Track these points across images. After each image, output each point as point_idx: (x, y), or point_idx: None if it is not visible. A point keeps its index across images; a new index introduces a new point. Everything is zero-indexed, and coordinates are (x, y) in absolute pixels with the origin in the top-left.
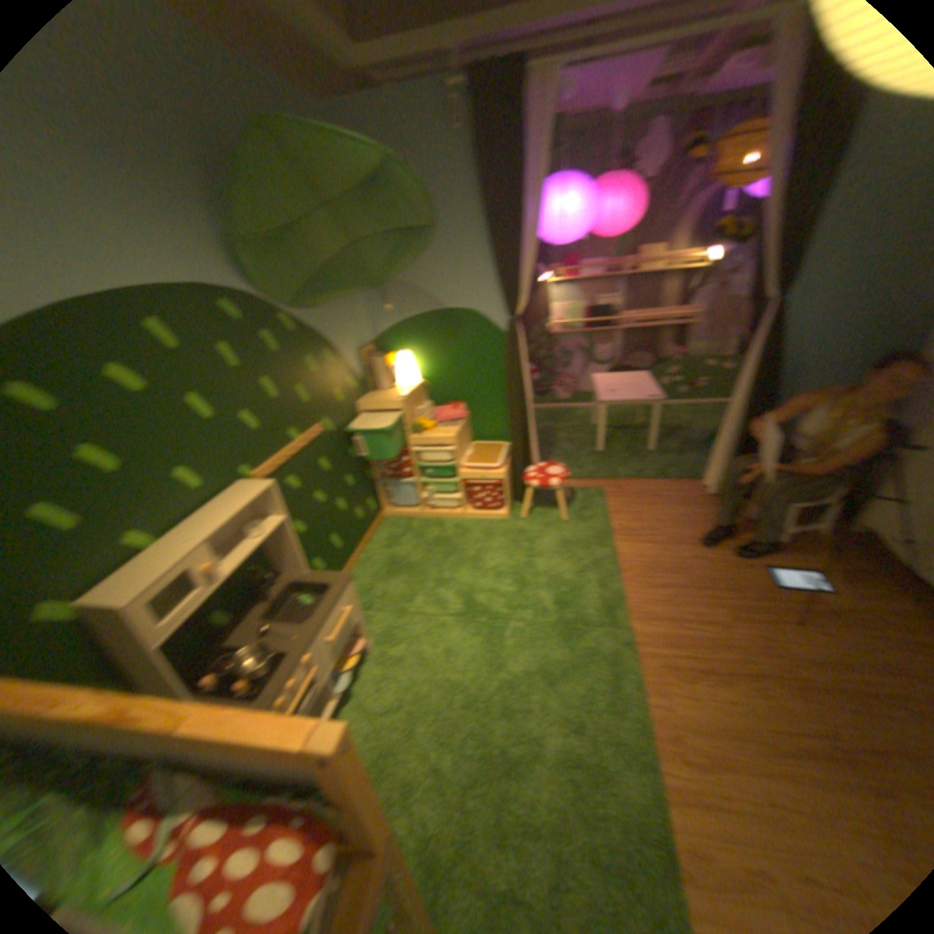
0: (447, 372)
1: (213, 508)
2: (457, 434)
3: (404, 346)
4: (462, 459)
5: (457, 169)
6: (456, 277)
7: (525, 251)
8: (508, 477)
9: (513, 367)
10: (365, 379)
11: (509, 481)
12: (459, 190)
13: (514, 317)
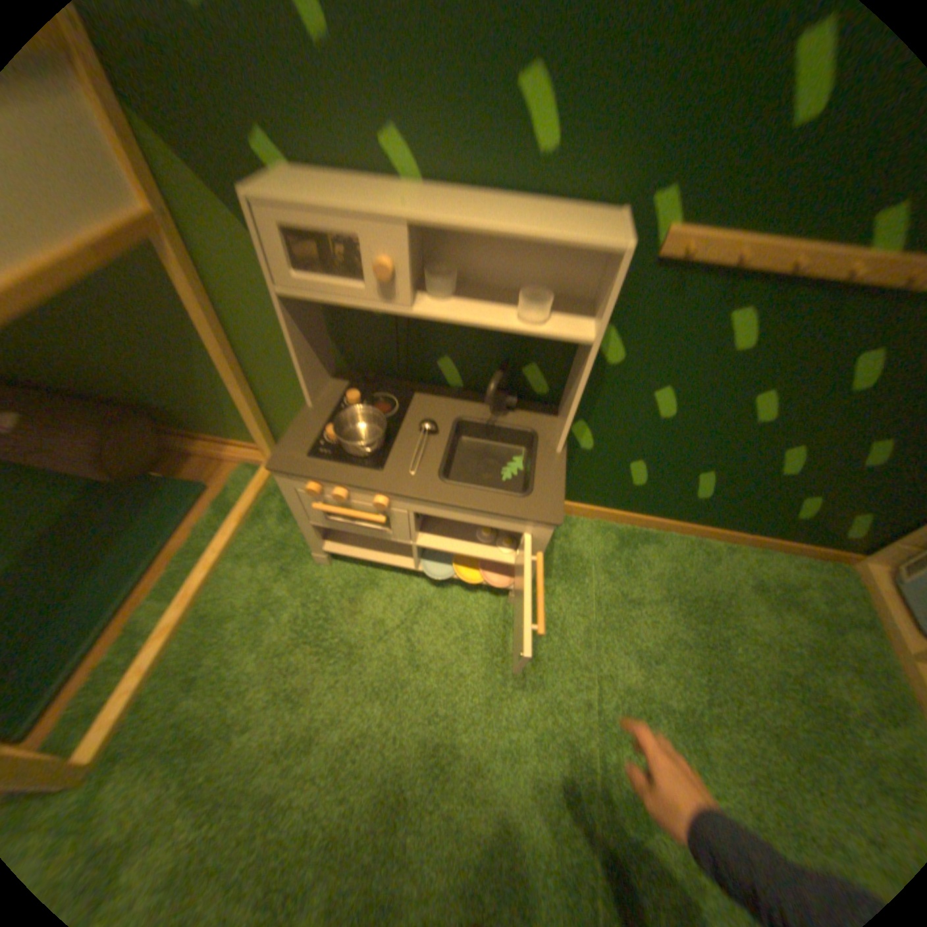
0: None
1: (514, 206)
2: None
3: None
4: None
5: None
6: None
7: None
8: None
9: None
10: None
11: None
12: None
13: None
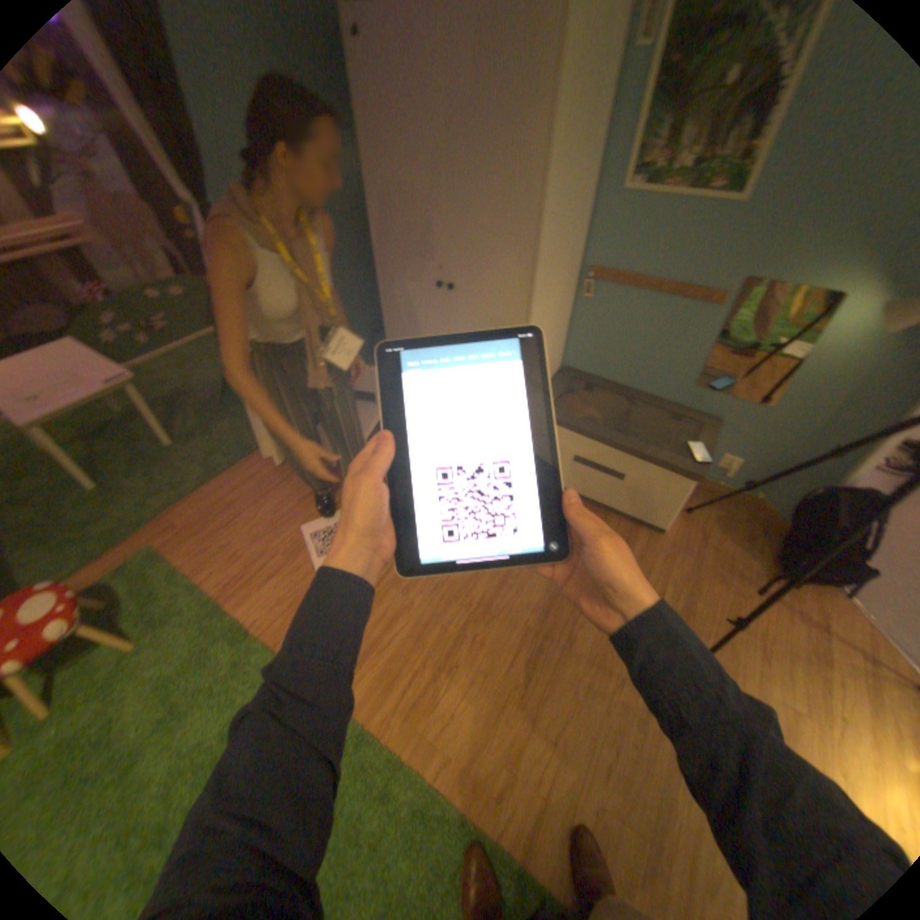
0: None
1: None
2: None
3: None
4: None
5: None
6: None
7: None
8: None
9: None
10: None
11: None
12: None
13: None
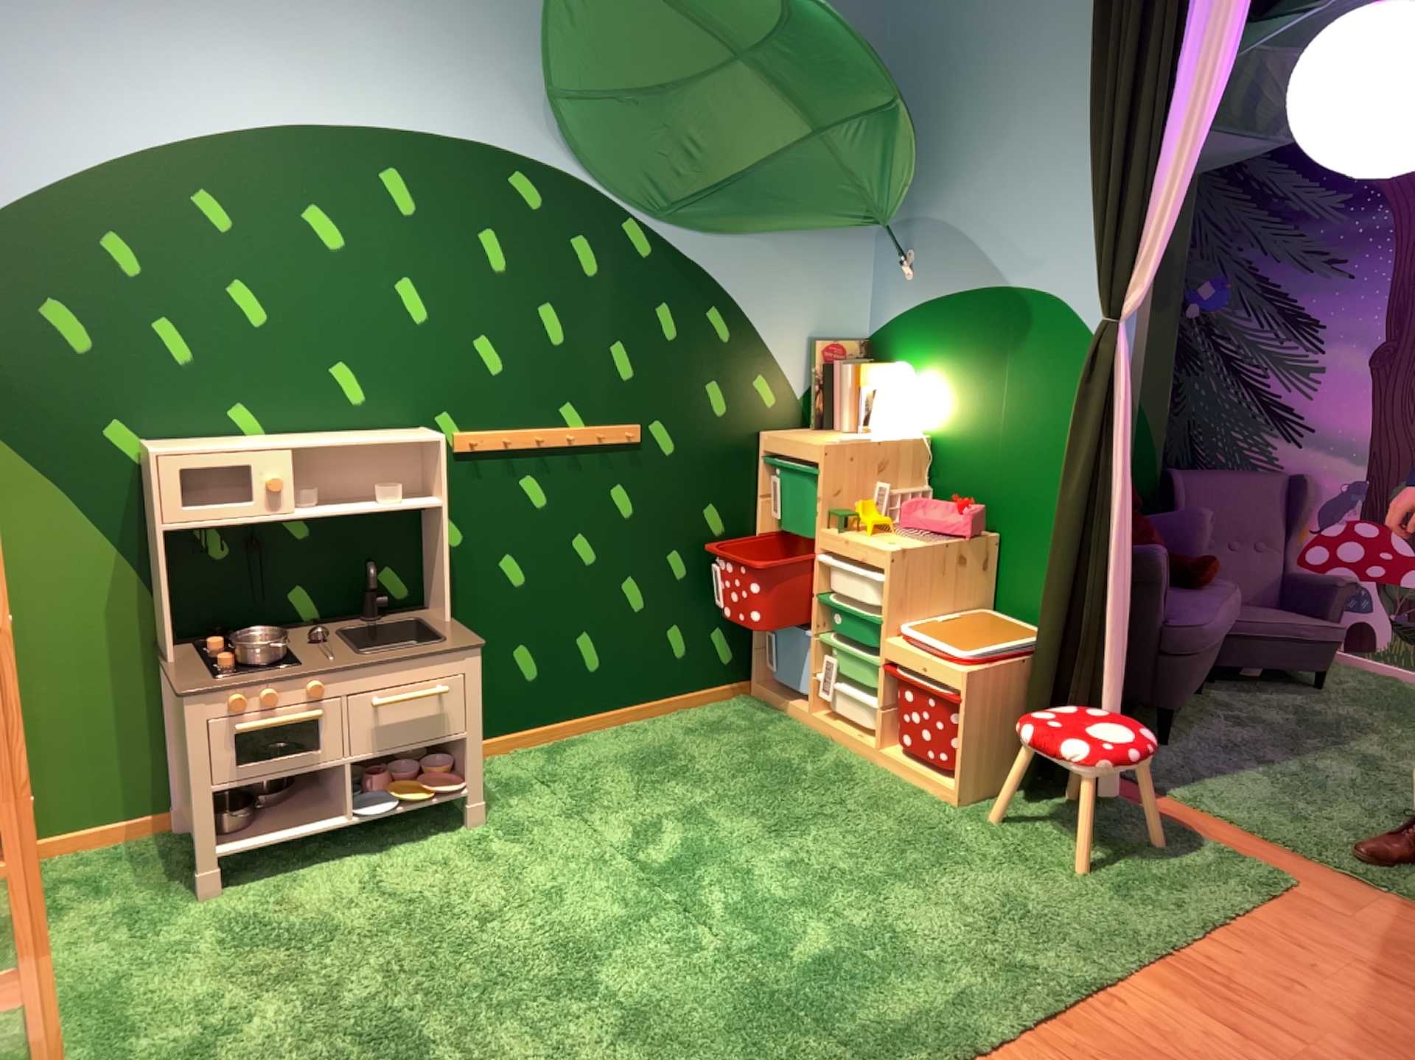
0: (977, 426)
1: (348, 434)
2: (906, 549)
3: (915, 354)
4: (903, 614)
5: (1075, 1)
6: (1033, 219)
7: (1162, 166)
8: (987, 698)
9: (1077, 433)
10: (805, 396)
11: (995, 713)
12: (1071, 42)
13: (1107, 314)
